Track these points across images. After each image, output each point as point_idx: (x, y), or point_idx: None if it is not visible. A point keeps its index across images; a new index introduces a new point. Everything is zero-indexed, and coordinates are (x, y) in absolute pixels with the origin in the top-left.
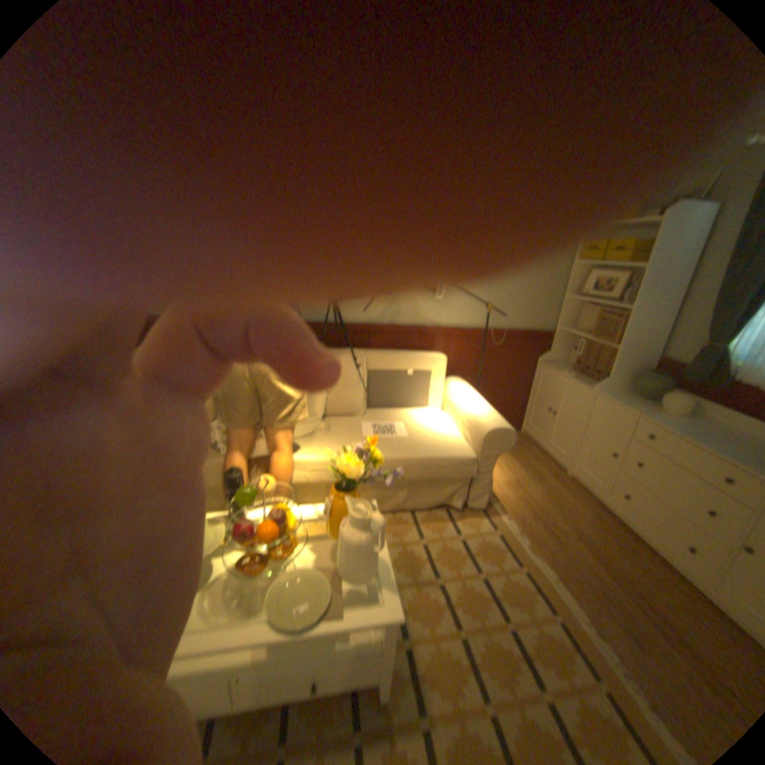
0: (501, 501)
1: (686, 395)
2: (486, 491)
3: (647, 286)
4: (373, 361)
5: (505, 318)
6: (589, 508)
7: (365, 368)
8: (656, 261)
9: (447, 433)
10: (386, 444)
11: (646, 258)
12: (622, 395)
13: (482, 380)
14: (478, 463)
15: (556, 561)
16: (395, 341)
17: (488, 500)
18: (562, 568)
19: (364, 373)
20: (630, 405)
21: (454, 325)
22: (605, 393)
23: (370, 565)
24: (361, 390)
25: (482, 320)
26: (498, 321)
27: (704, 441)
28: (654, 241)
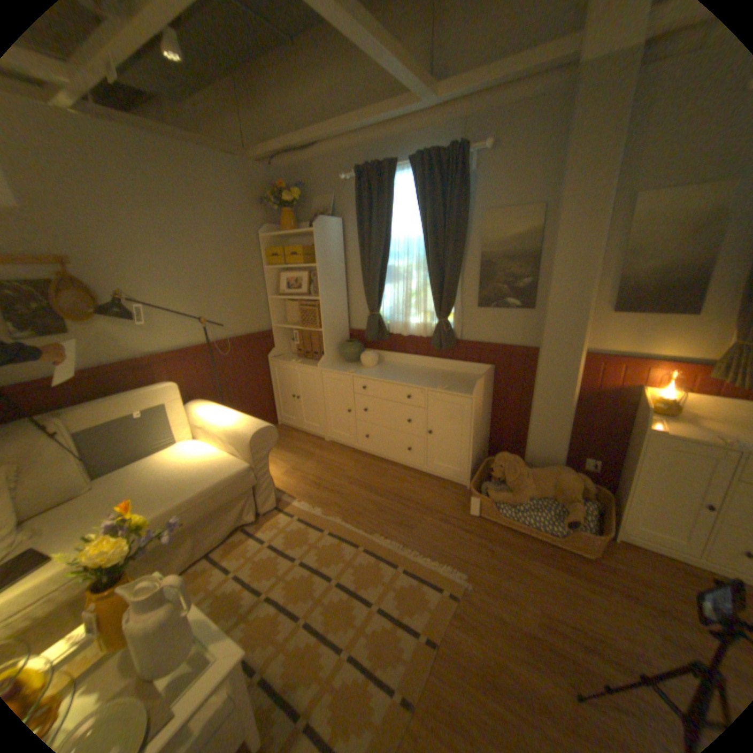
0: (286, 491)
1: (371, 352)
2: (270, 490)
3: (322, 281)
4: (77, 420)
5: (224, 328)
6: (348, 457)
7: (66, 432)
8: (321, 262)
9: (210, 458)
10: (141, 505)
11: (314, 260)
12: (337, 365)
13: (225, 393)
14: (252, 469)
15: (343, 510)
16: (100, 386)
17: (275, 497)
18: (348, 512)
19: (67, 439)
20: (344, 370)
21: (171, 348)
22: (326, 368)
23: (183, 634)
24: (72, 461)
25: (201, 335)
26: (218, 332)
27: (389, 378)
28: (314, 247)
